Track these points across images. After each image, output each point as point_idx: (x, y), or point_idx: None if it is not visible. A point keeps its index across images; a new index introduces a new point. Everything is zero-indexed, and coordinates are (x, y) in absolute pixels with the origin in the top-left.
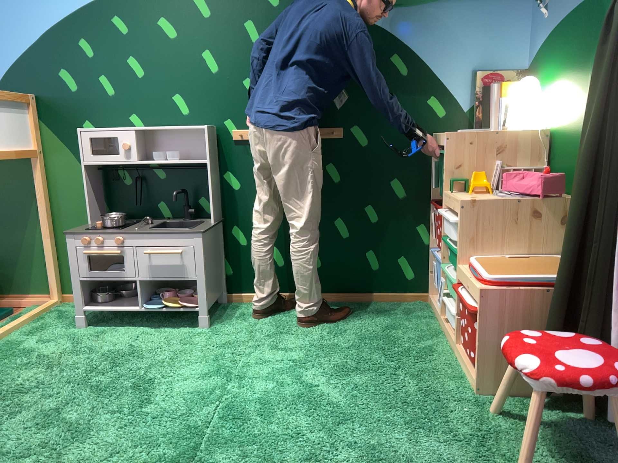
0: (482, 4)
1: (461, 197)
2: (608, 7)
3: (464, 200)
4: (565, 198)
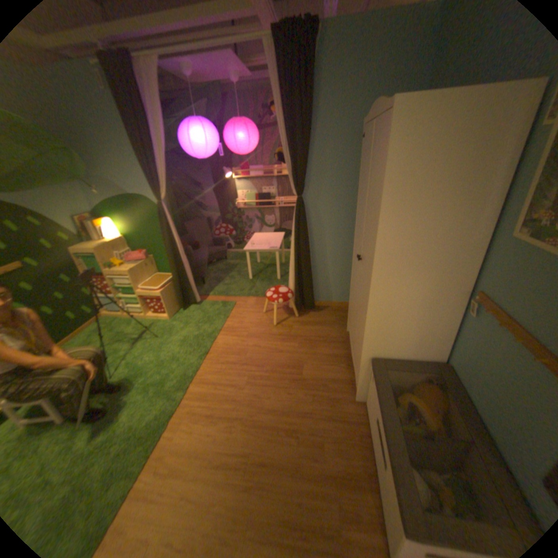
0: (61, 187)
1: (120, 270)
2: (139, 200)
3: (126, 271)
4: (149, 257)
